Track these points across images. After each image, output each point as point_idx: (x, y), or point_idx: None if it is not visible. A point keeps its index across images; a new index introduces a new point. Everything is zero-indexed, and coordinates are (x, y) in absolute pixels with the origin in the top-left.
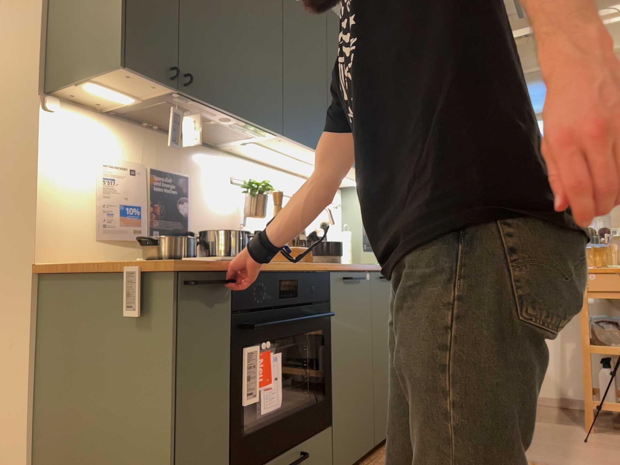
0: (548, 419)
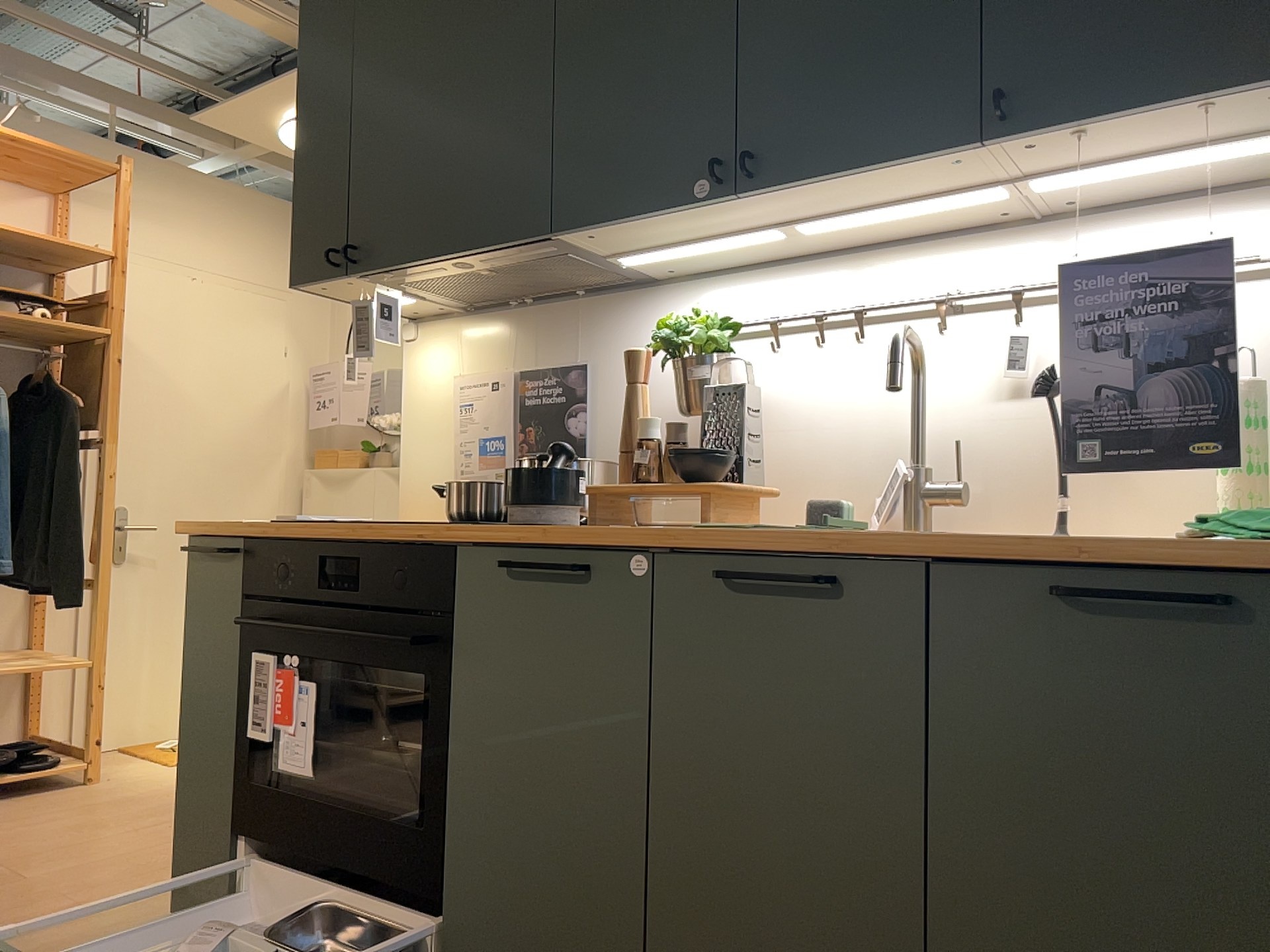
0: None
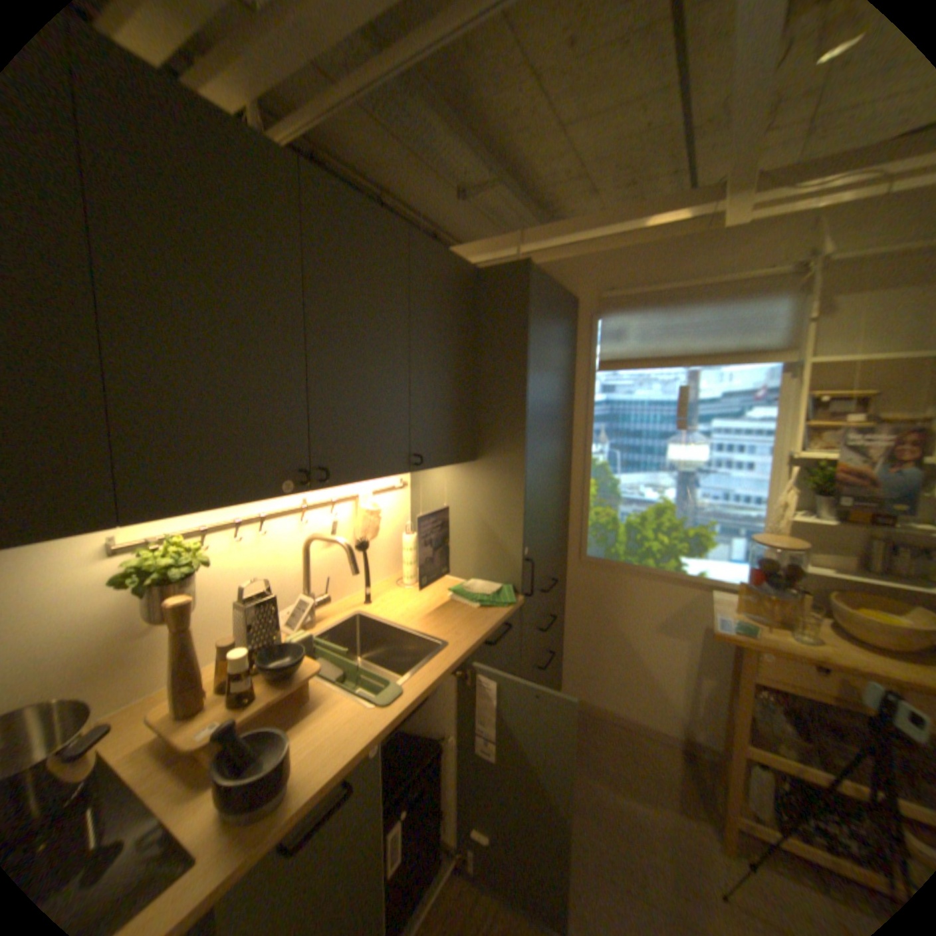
0: (668, 797)
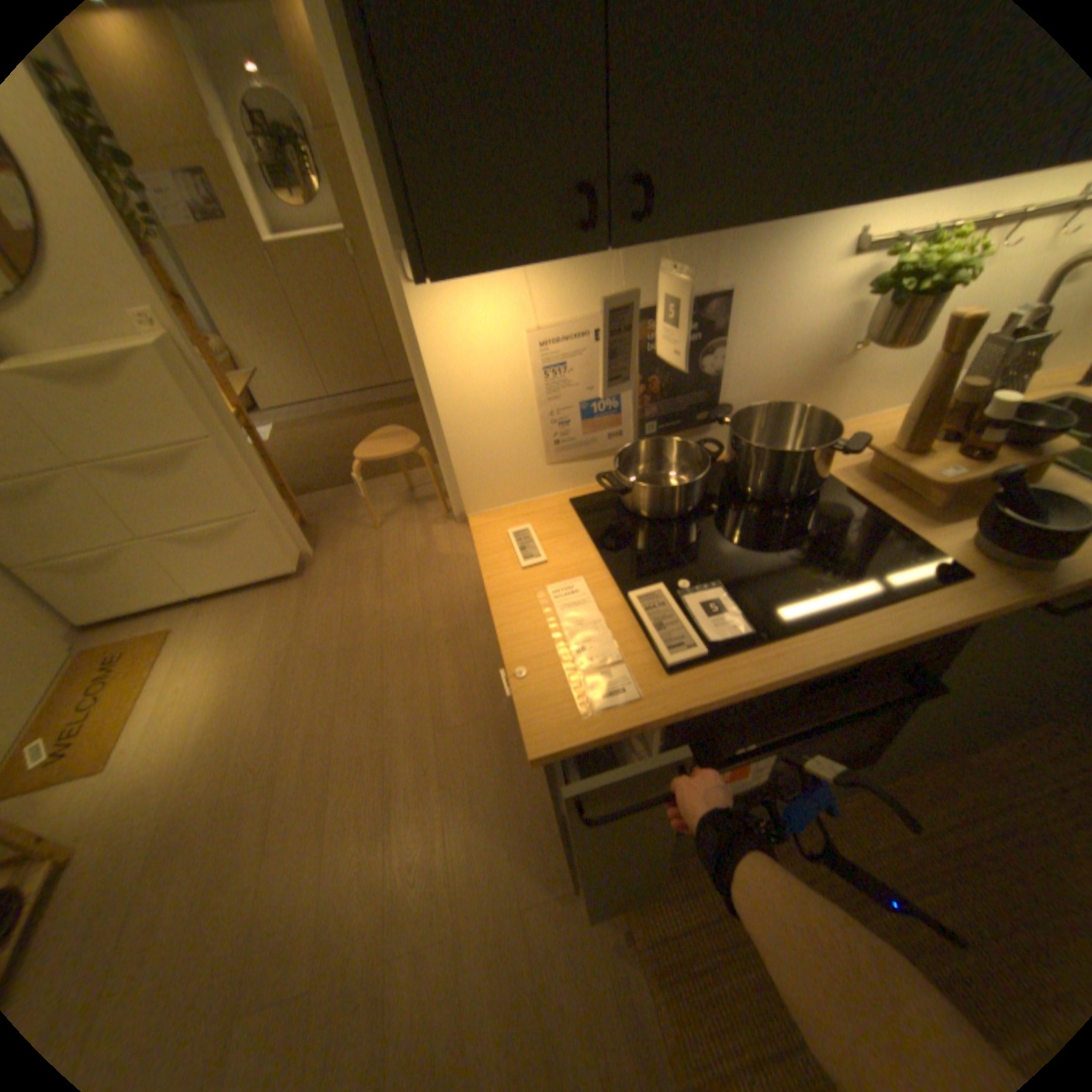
0: None
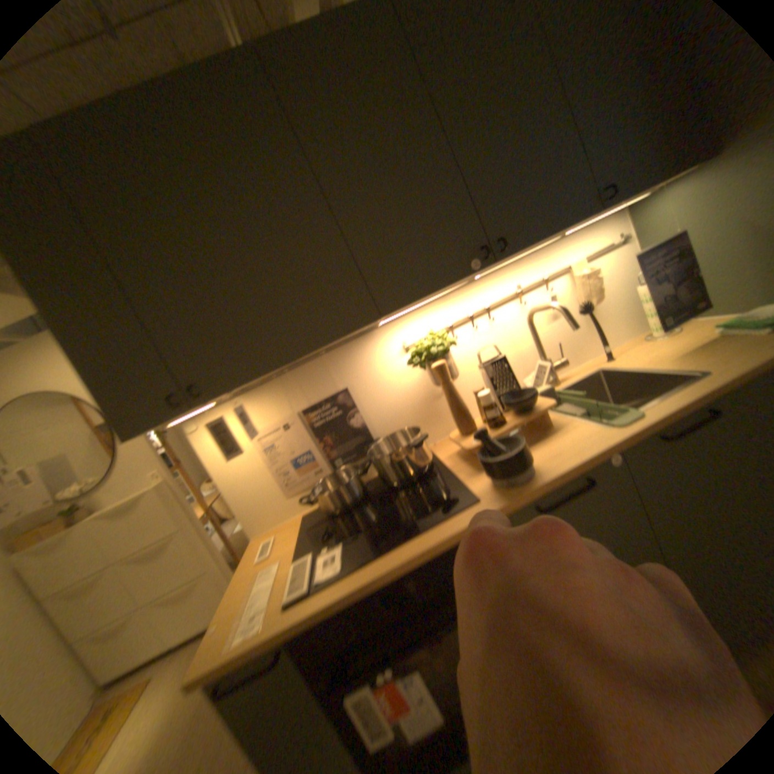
0: None
